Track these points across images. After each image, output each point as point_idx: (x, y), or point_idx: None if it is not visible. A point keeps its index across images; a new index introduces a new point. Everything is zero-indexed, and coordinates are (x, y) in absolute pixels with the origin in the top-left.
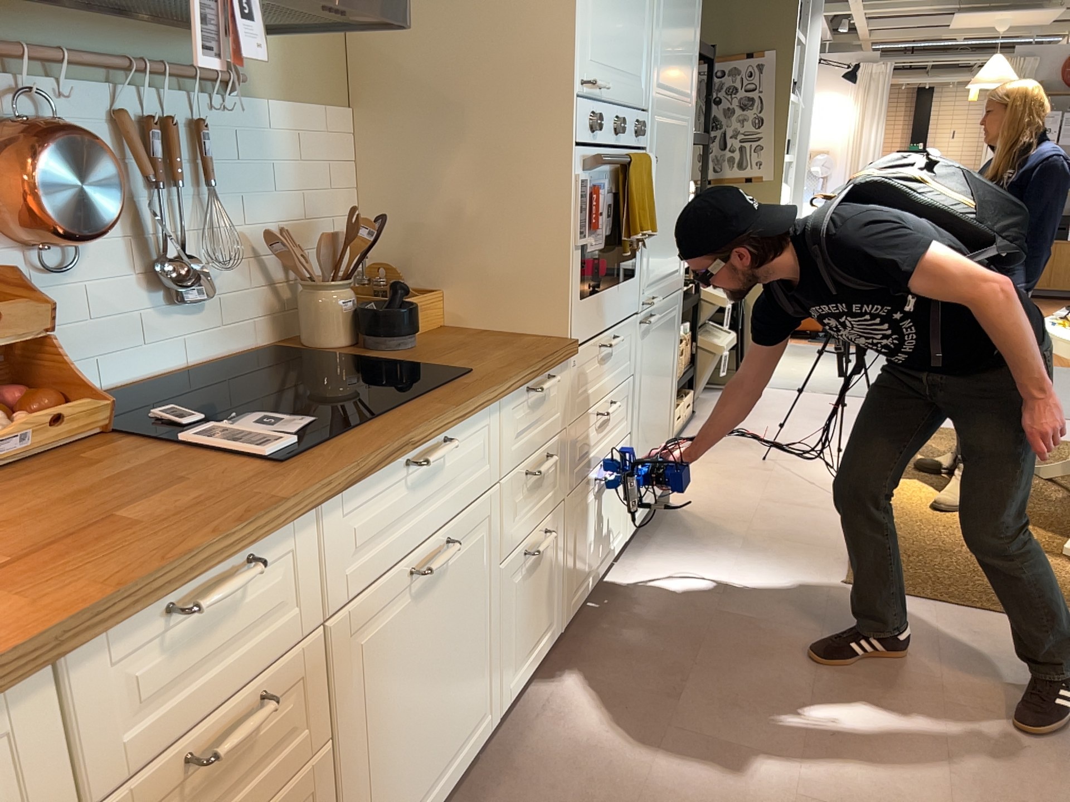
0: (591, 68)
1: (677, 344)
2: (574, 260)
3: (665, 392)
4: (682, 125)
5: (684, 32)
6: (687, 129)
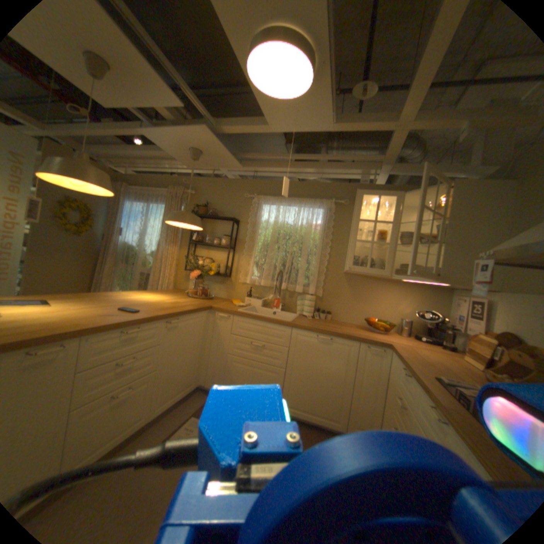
0: None
1: None
2: None
3: None
4: None
5: None
6: None
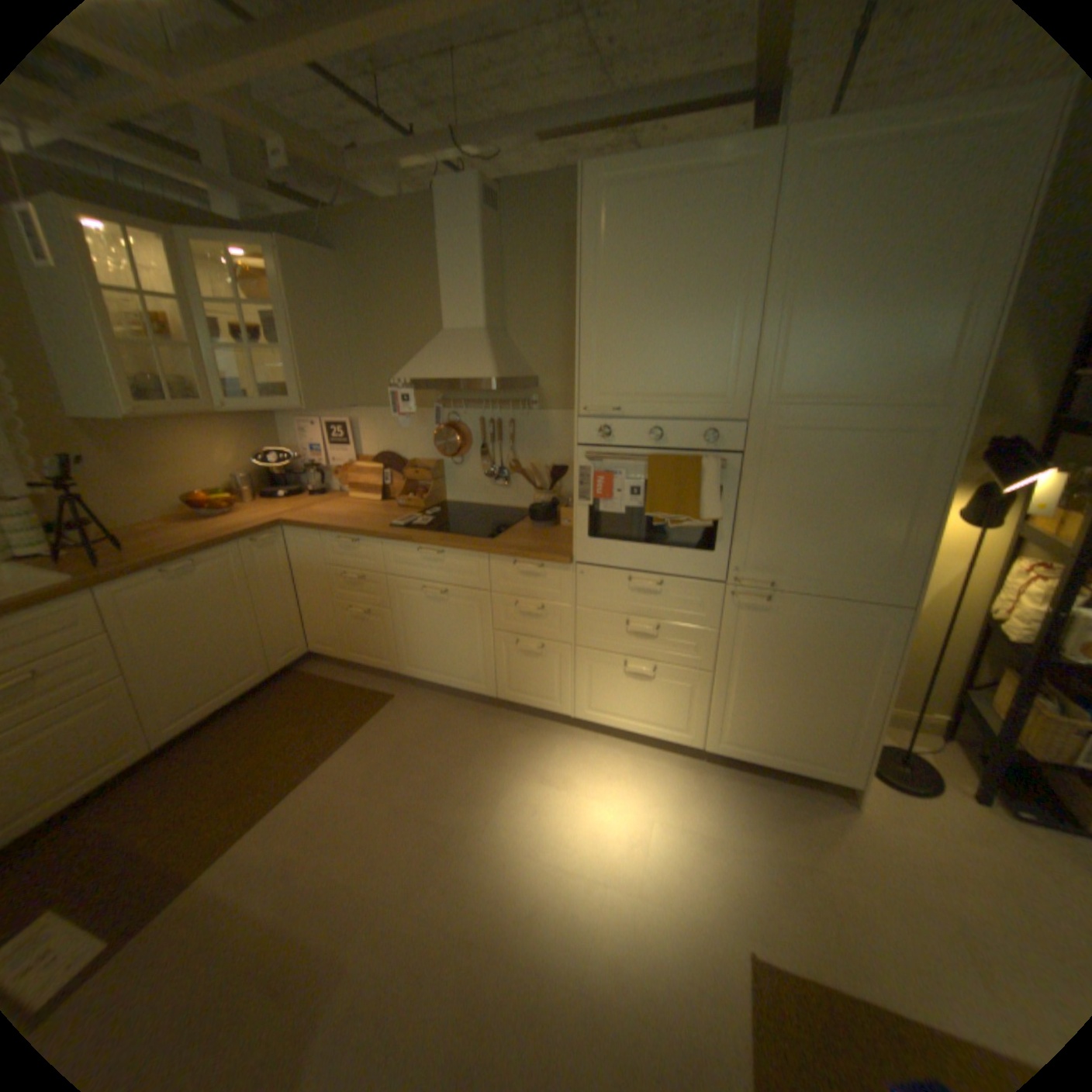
0: (601, 395)
1: (894, 664)
2: (576, 511)
3: (834, 690)
4: (906, 426)
5: (899, 322)
6: (937, 430)
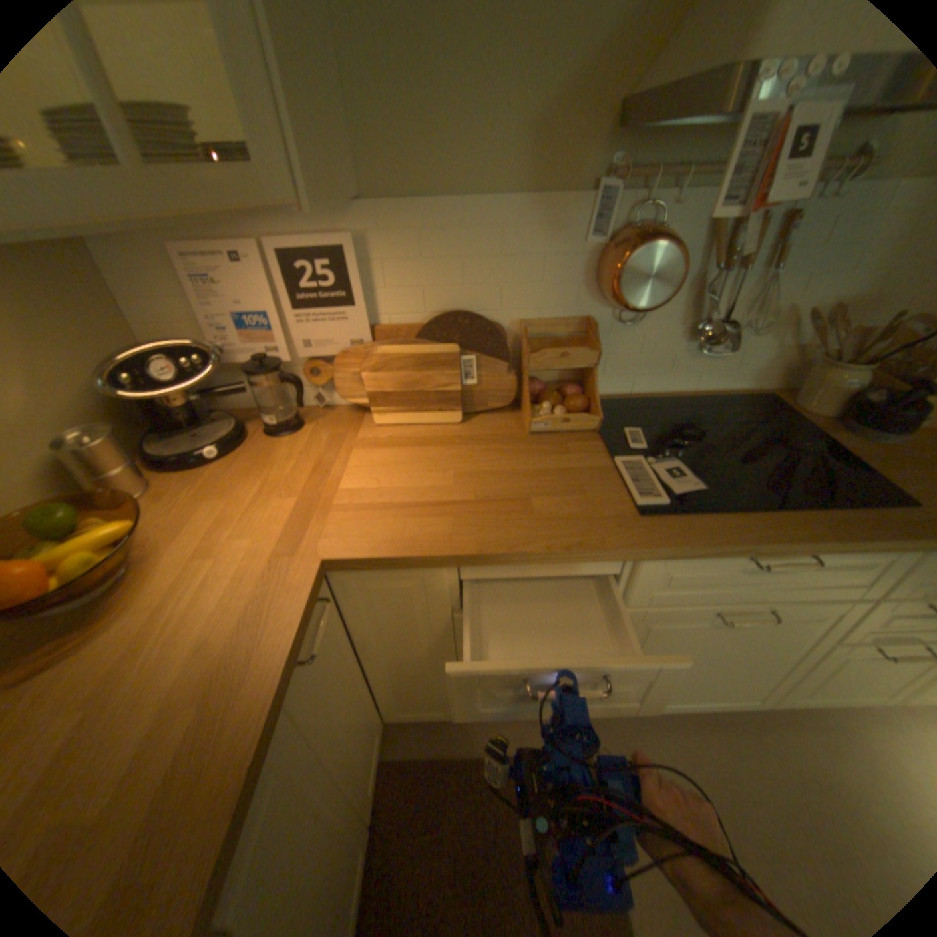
0: None
1: None
2: None
3: None
4: None
5: None
6: None
